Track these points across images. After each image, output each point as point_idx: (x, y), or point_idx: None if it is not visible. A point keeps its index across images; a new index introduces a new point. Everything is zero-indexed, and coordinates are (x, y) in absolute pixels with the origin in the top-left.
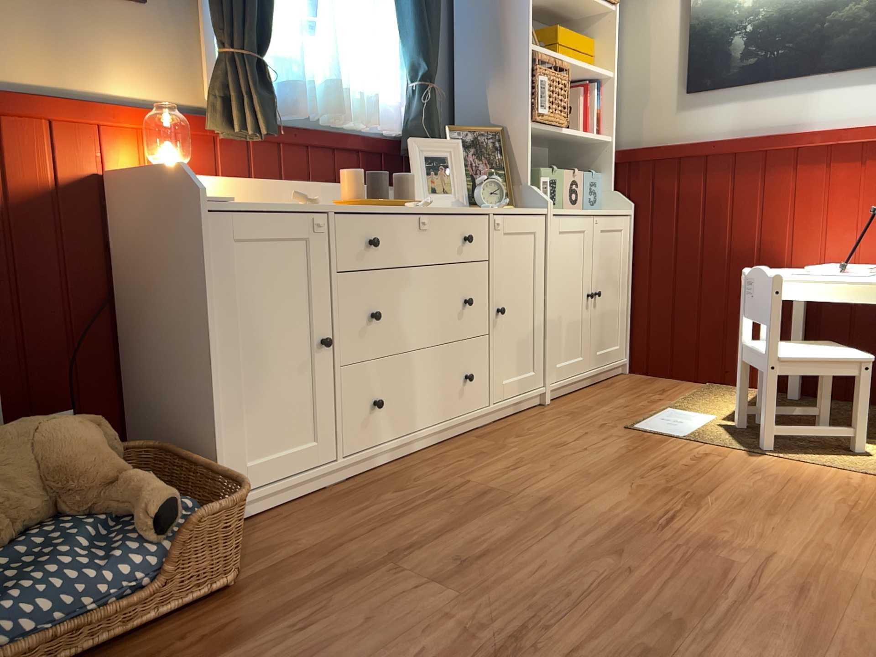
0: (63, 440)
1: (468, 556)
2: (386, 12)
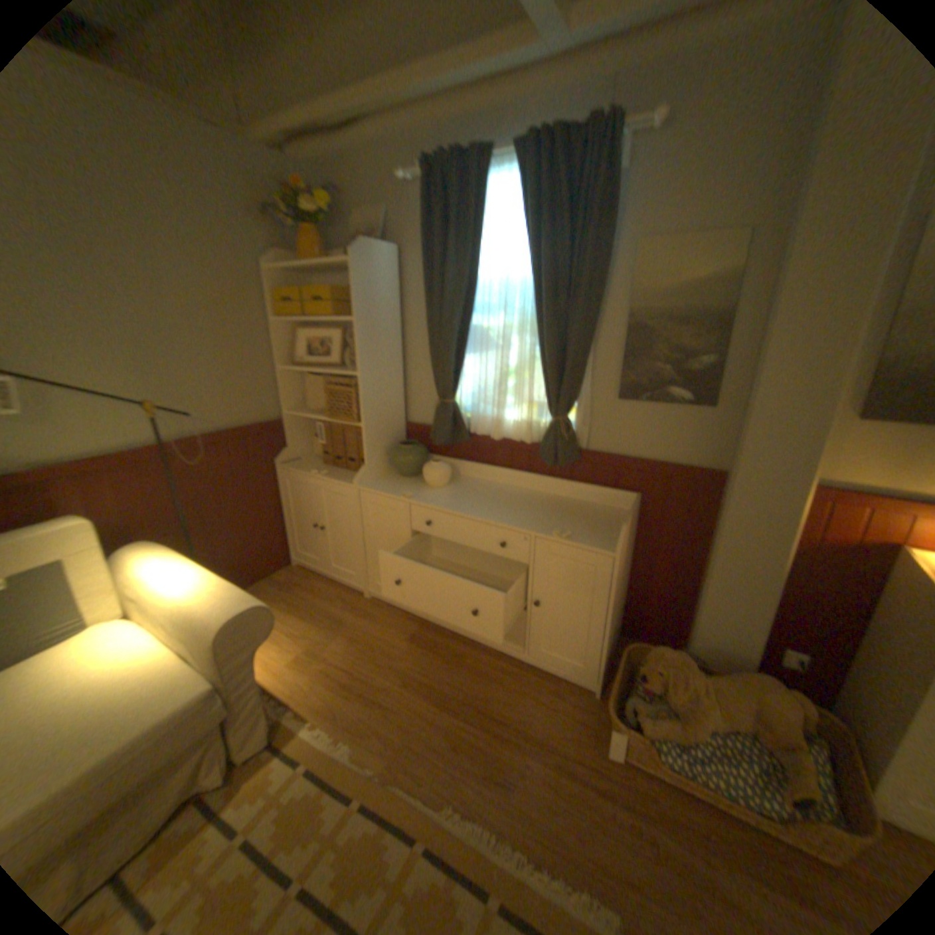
0: (775, 711)
1: None
2: None
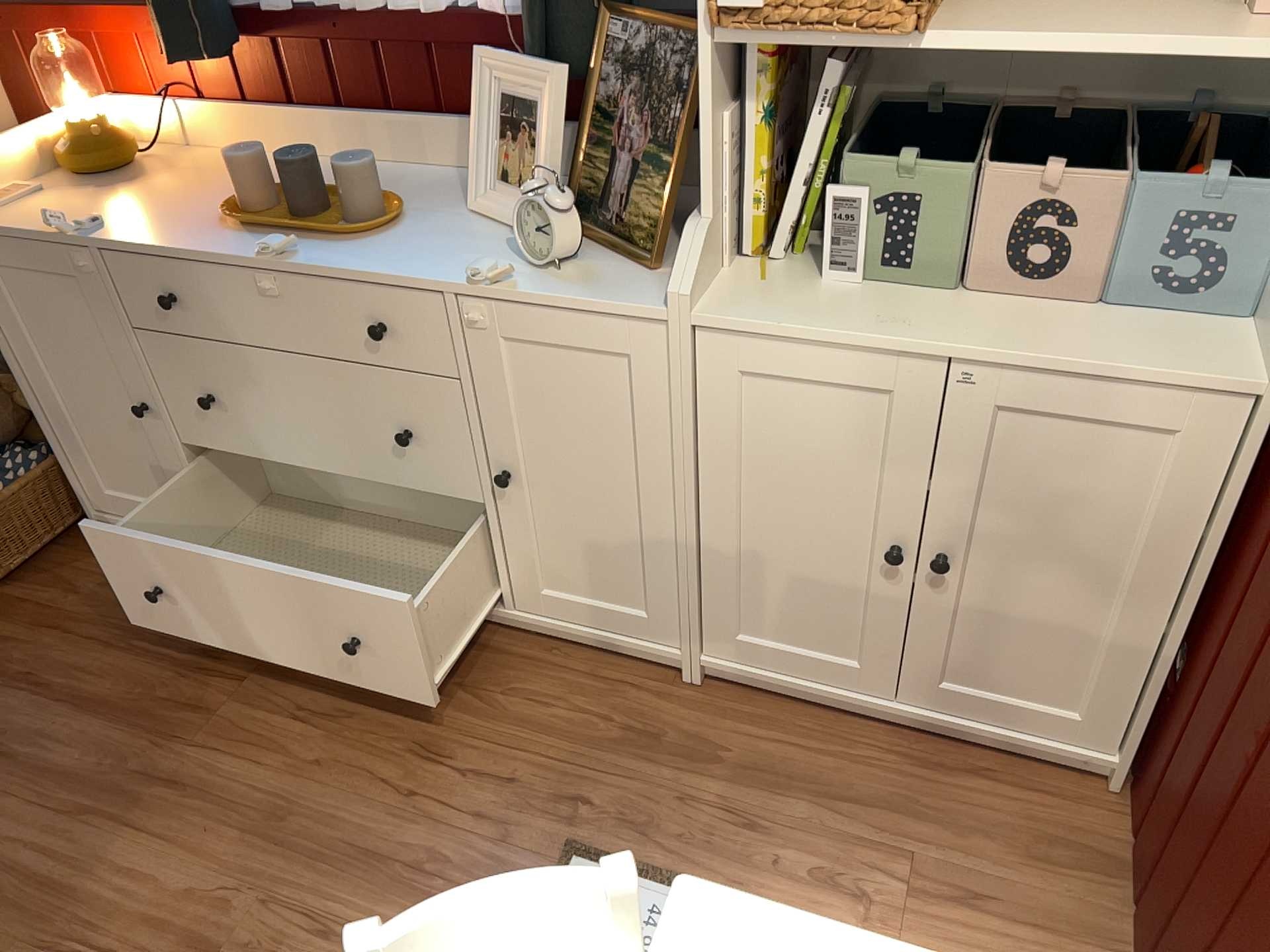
0: None
1: (11, 742)
2: None
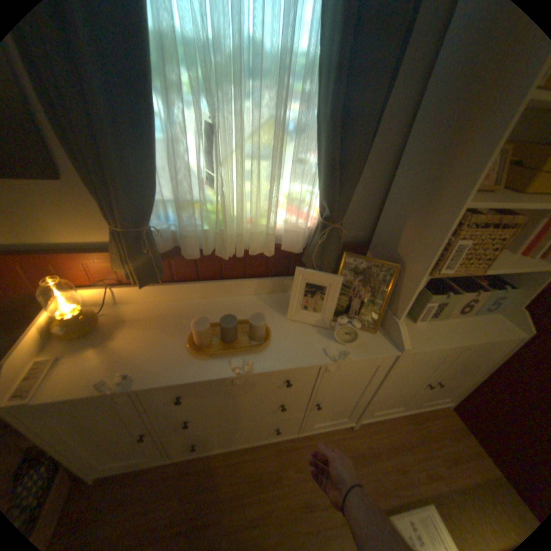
0: None
1: None
2: (309, 147)
